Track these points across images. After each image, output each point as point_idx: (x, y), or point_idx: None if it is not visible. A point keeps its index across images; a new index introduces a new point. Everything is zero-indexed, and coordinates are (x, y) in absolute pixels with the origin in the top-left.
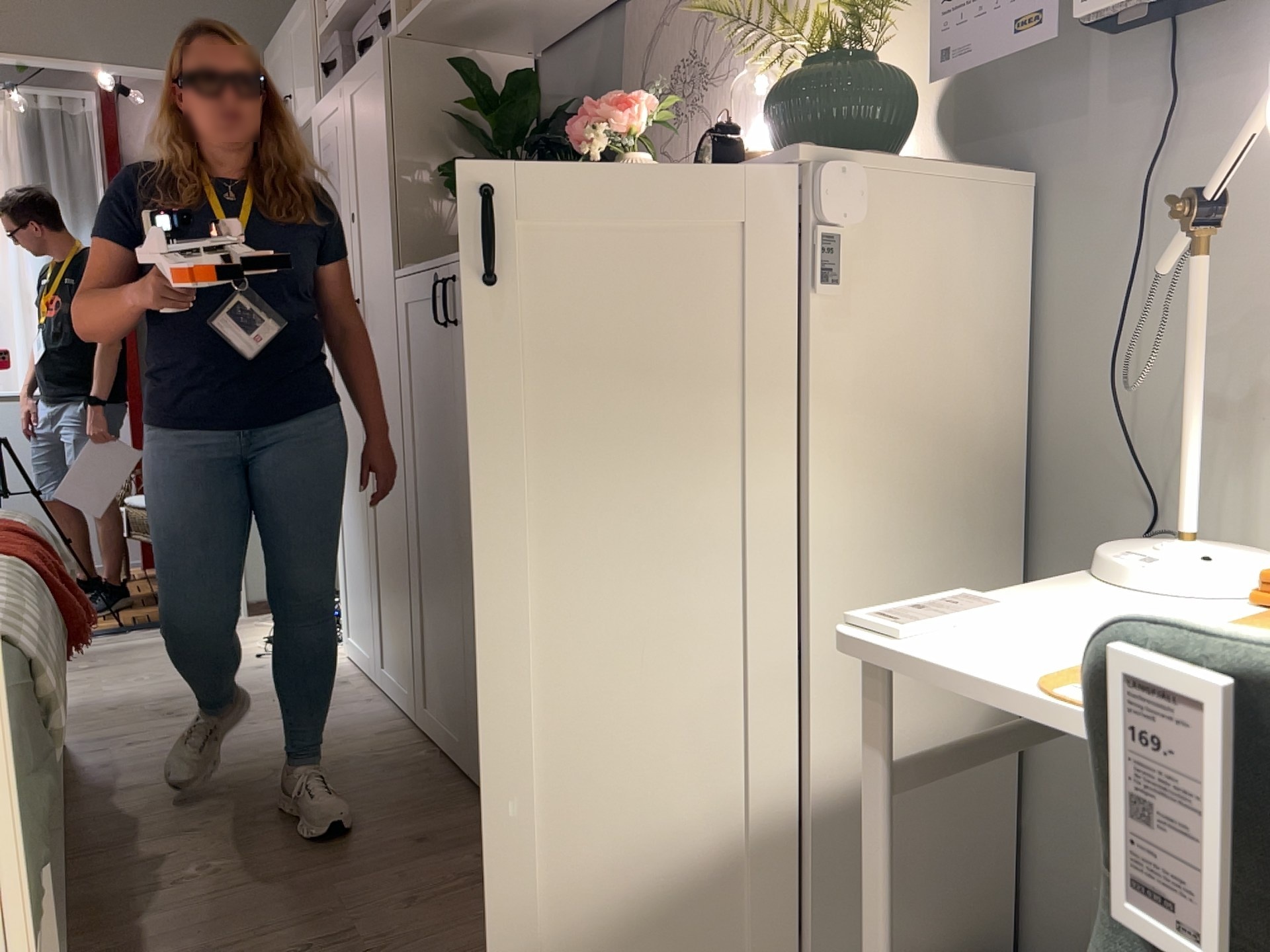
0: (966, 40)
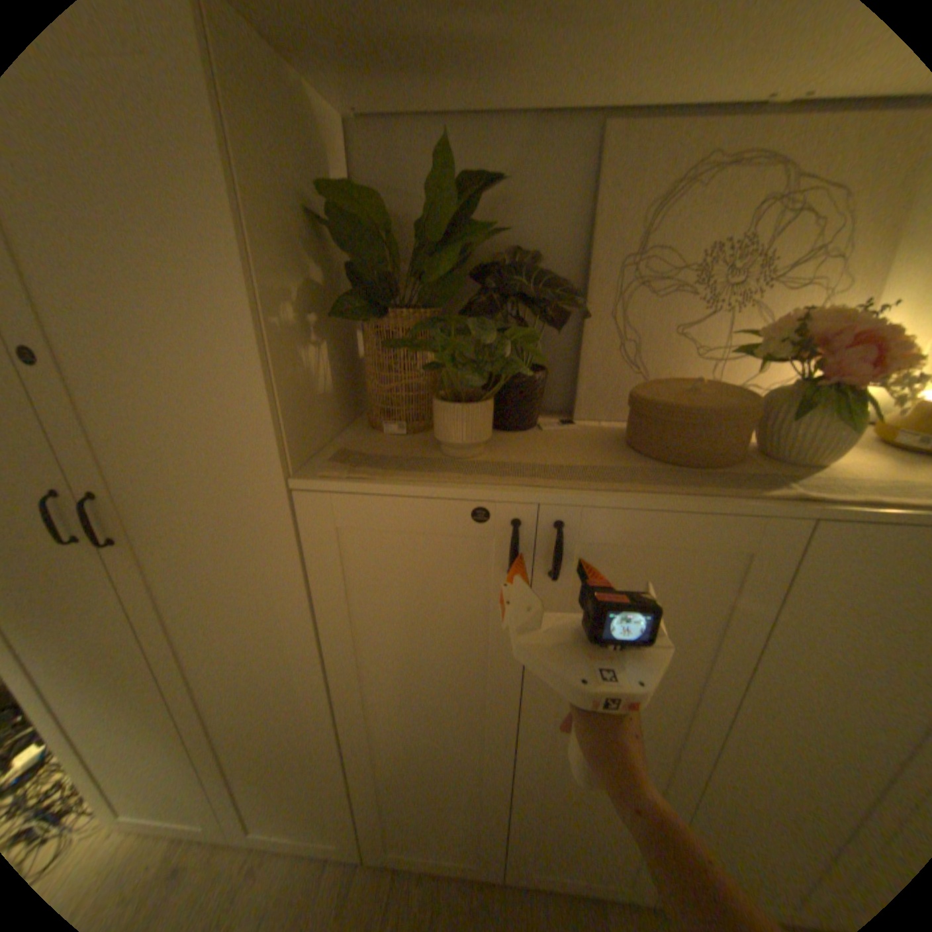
0: None
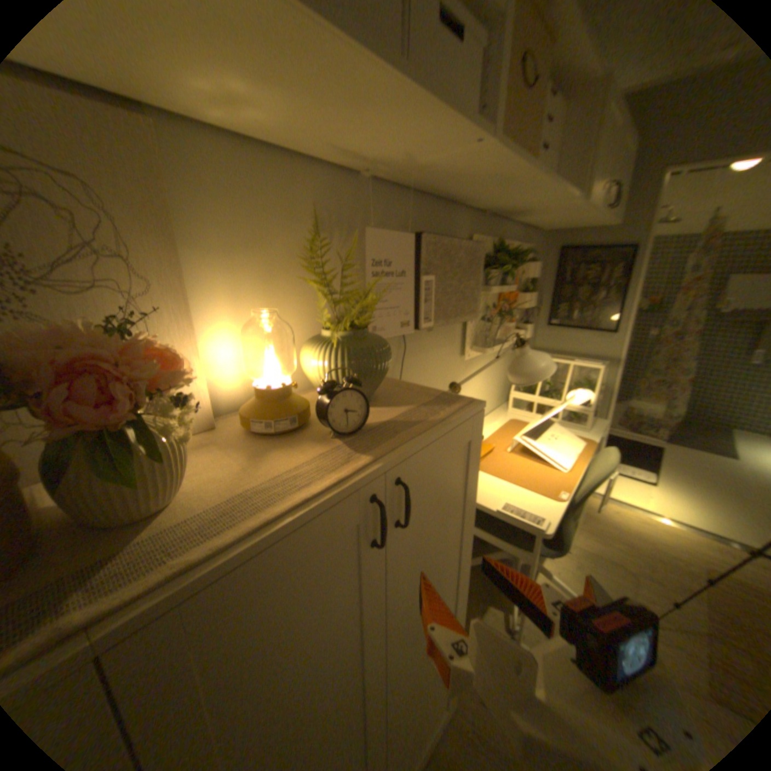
0: (378, 322)
